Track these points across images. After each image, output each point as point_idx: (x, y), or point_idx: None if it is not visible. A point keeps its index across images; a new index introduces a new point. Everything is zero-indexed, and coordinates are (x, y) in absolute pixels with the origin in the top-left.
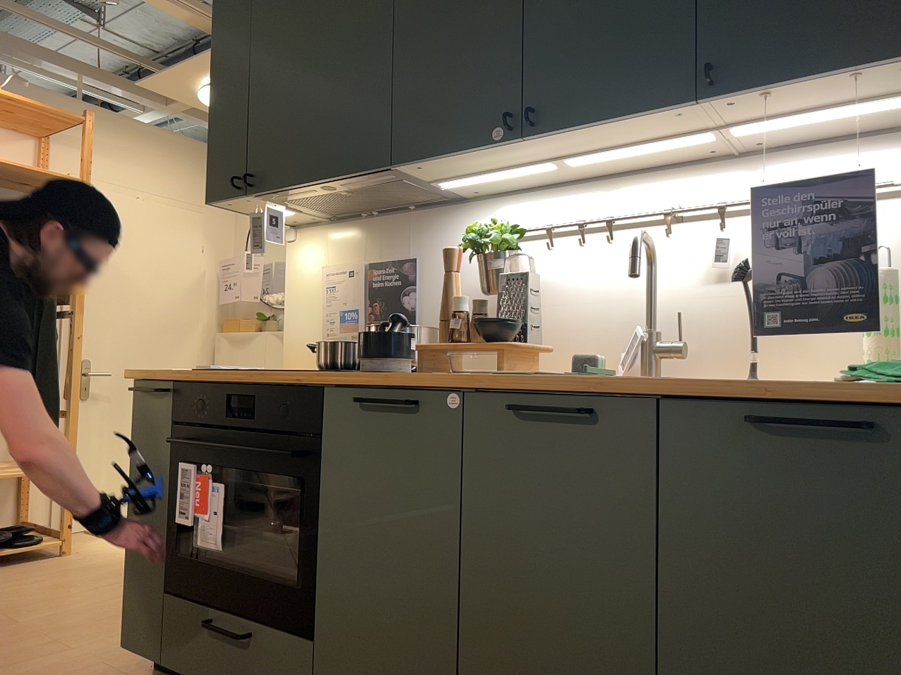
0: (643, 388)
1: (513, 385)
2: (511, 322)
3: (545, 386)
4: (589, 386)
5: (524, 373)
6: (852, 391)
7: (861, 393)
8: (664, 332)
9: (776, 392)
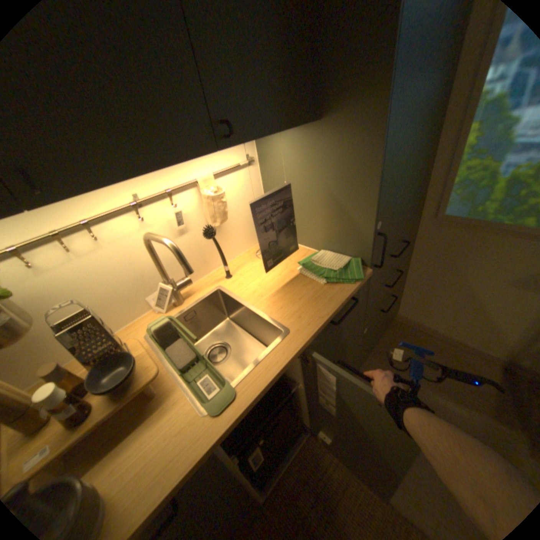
0: (305, 347)
1: (248, 410)
2: (123, 363)
3: (257, 389)
4: (284, 368)
5: (233, 394)
6: (353, 294)
7: (348, 291)
8: (171, 276)
9: (338, 310)
